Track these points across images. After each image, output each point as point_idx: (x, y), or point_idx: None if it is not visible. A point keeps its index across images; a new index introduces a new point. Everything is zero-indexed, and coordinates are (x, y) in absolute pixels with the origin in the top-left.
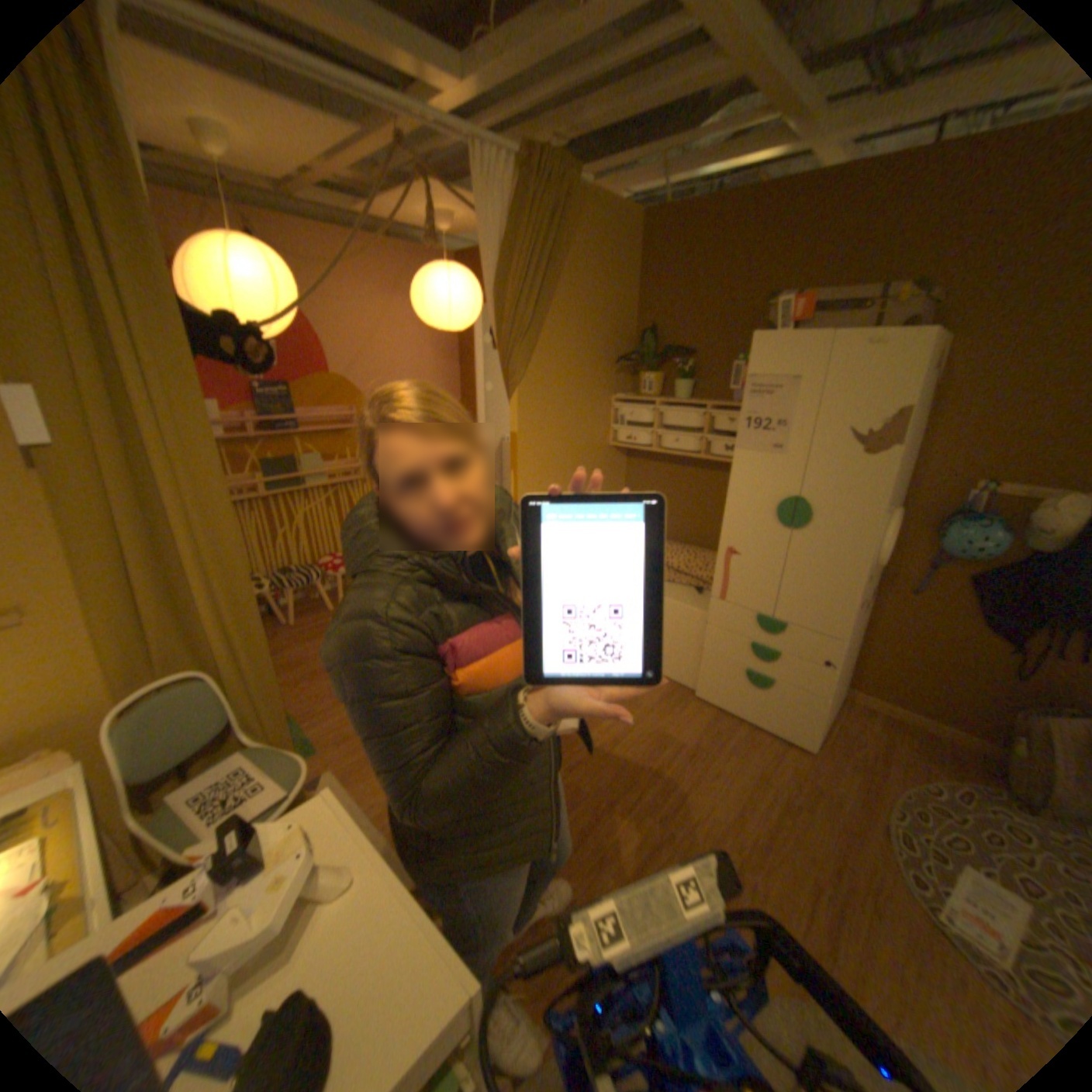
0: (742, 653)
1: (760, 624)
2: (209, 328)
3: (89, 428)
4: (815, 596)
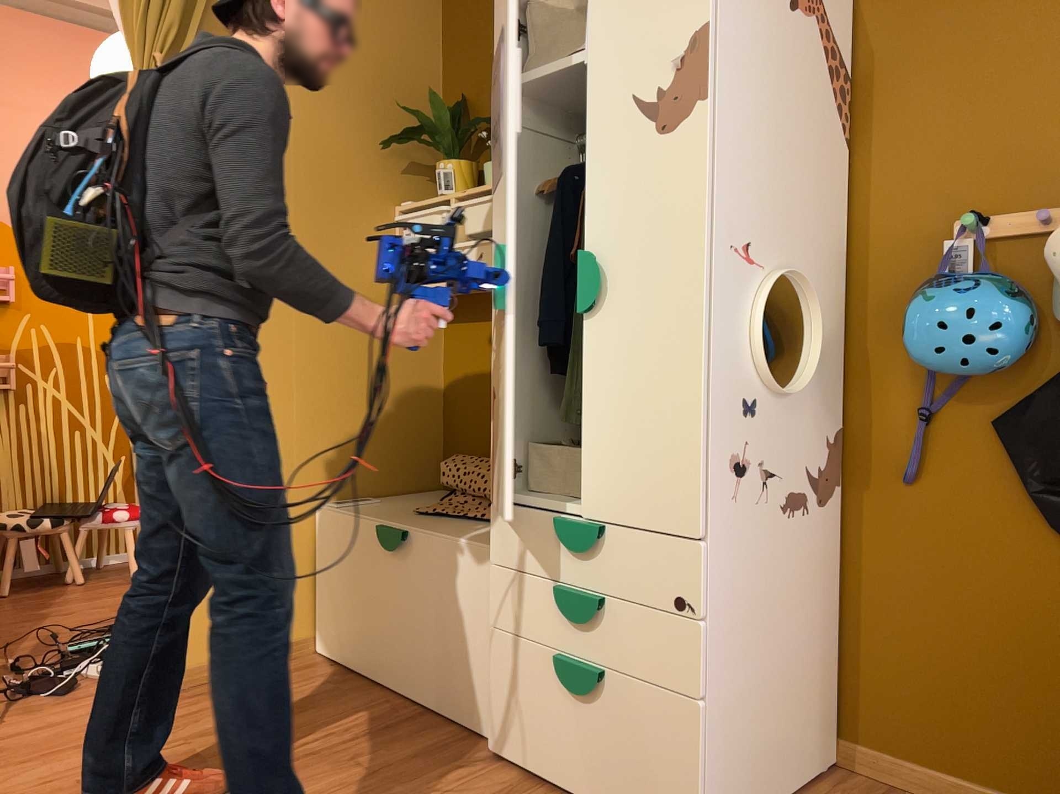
0: (544, 617)
1: (563, 538)
2: None
3: None
4: (635, 445)
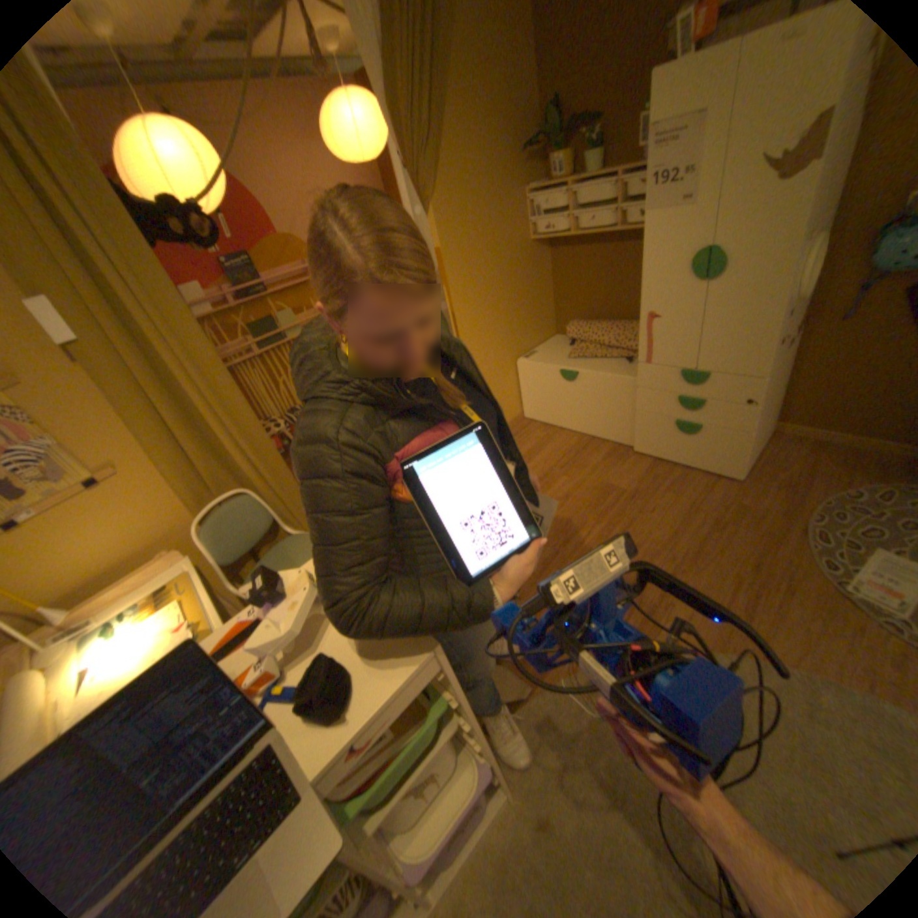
0: (668, 405)
1: (682, 376)
2: (161, 215)
3: (95, 319)
4: (732, 339)
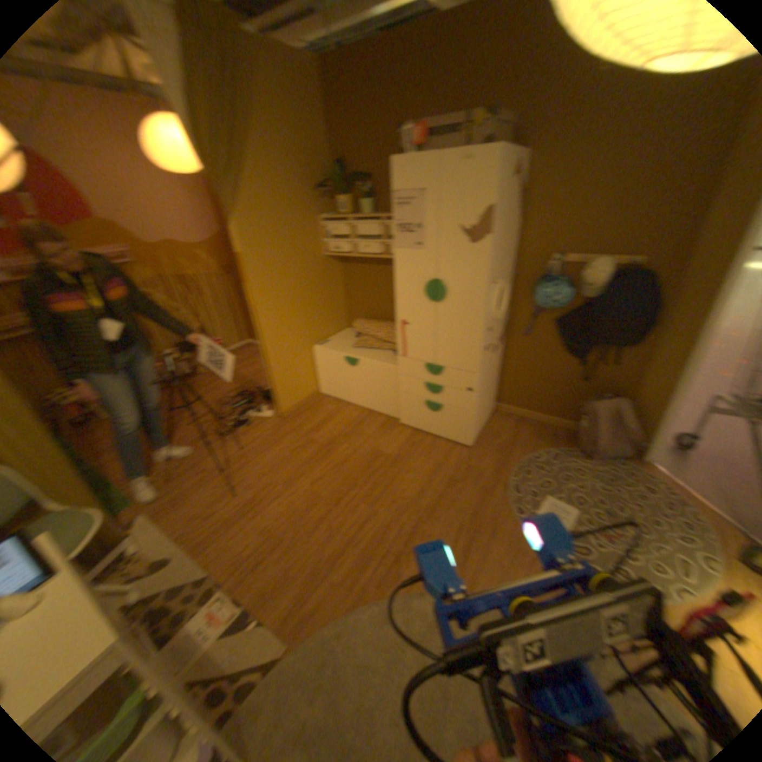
0: (418, 390)
1: (425, 369)
2: None
3: None
4: (453, 346)
